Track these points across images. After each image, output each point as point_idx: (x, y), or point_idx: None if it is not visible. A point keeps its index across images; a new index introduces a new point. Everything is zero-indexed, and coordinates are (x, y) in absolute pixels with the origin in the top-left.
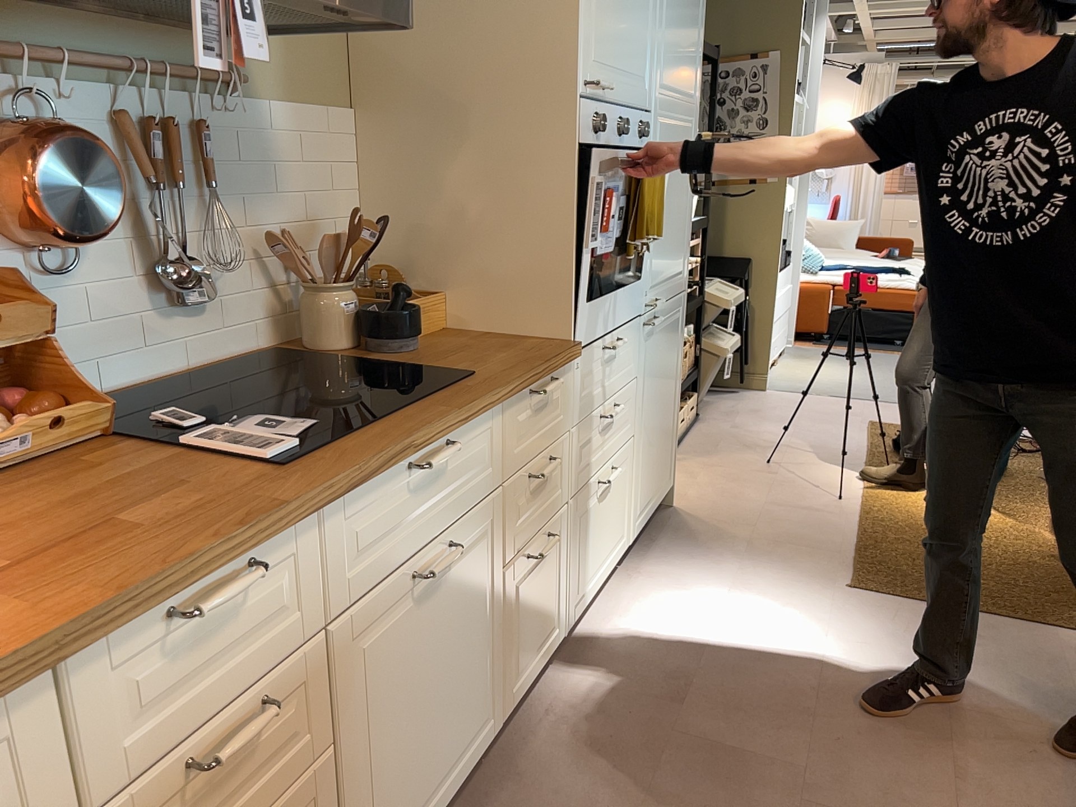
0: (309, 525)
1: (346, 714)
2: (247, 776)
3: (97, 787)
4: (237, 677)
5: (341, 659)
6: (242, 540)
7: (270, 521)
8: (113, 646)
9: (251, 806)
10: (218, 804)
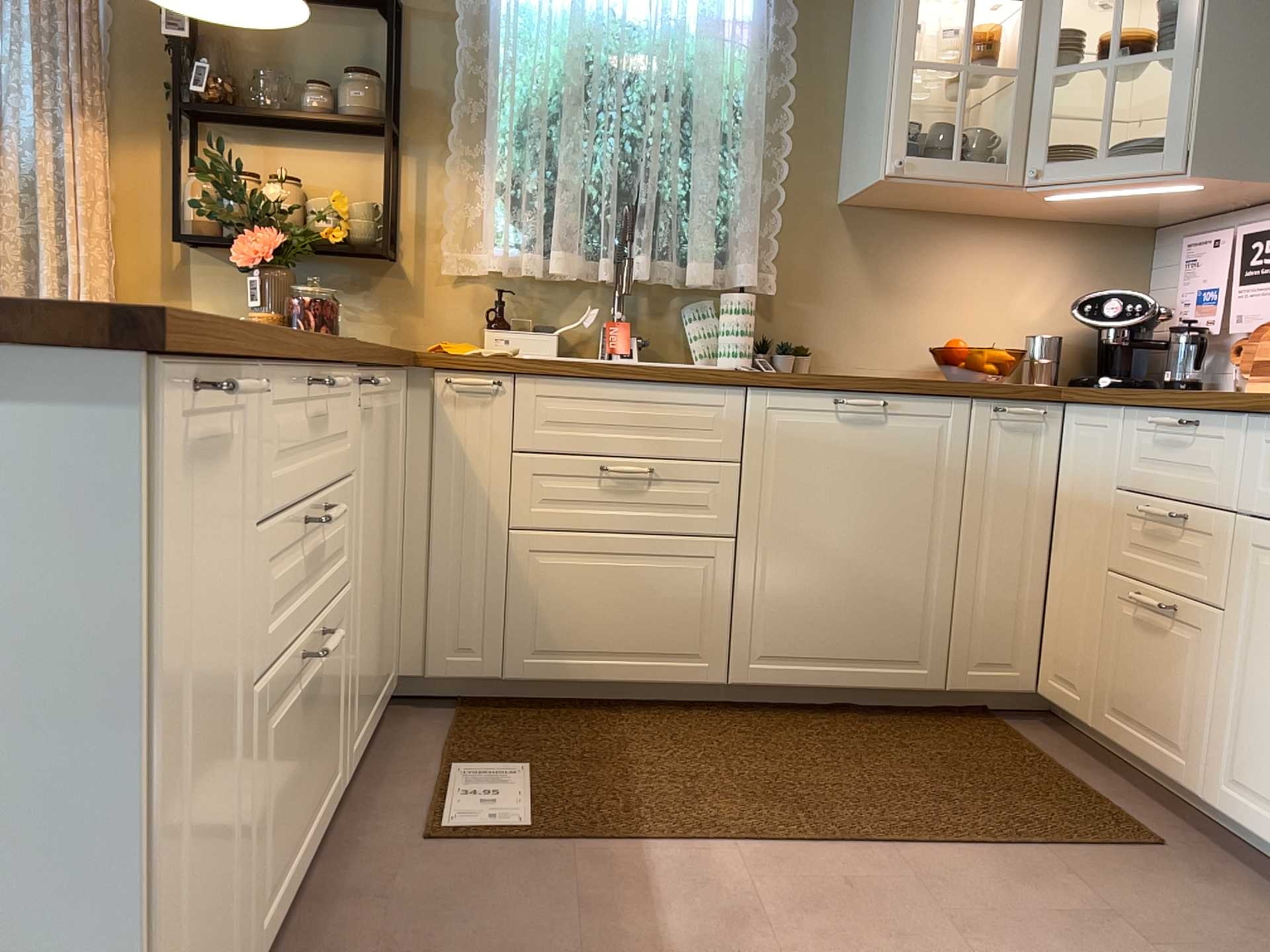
0: (1242, 426)
1: (1240, 604)
2: (1175, 557)
3: (1126, 477)
4: (1182, 488)
5: (1246, 553)
6: (1185, 399)
7: (1201, 399)
8: (1143, 418)
9: (1172, 579)
10: (1160, 553)
